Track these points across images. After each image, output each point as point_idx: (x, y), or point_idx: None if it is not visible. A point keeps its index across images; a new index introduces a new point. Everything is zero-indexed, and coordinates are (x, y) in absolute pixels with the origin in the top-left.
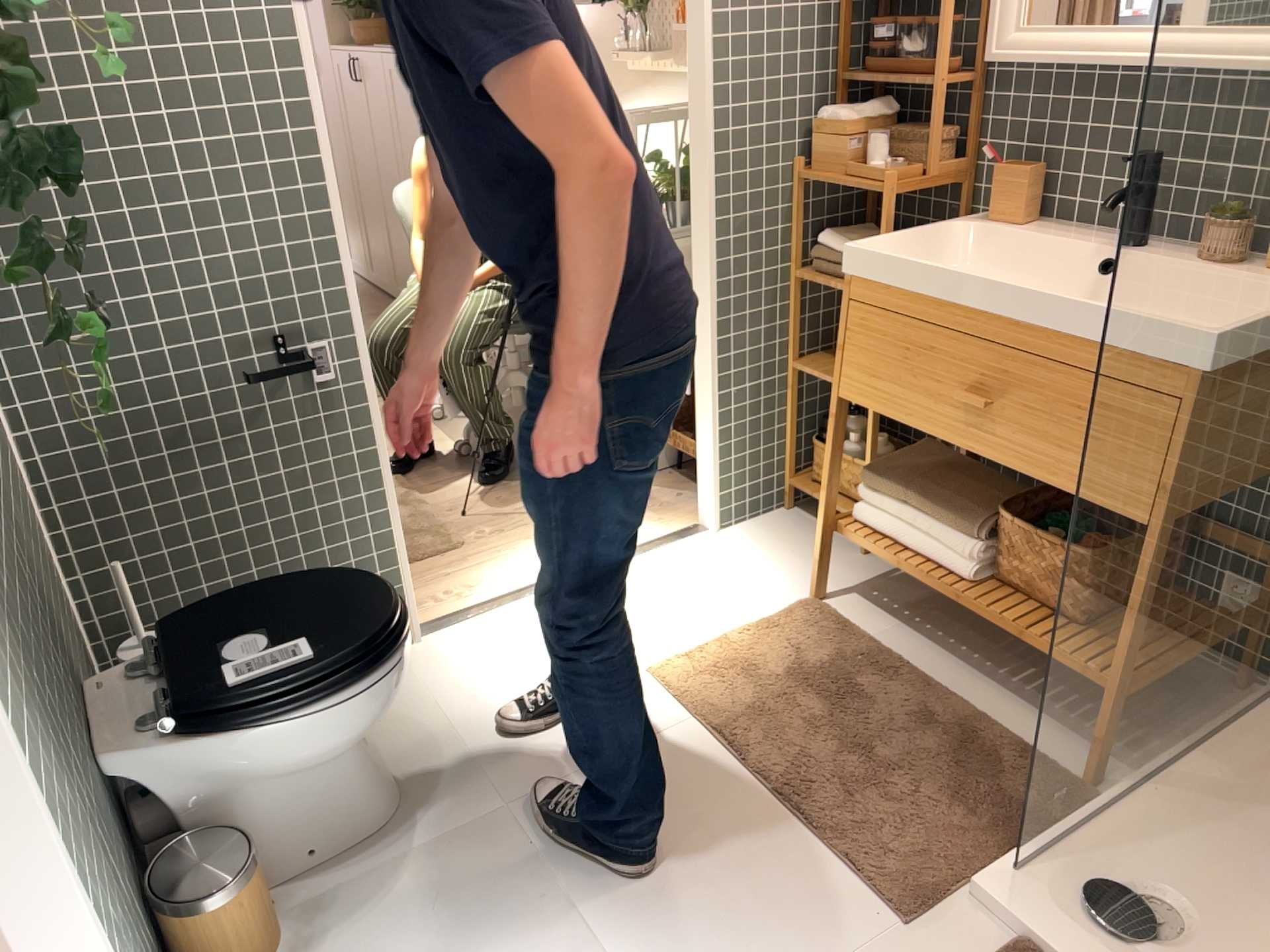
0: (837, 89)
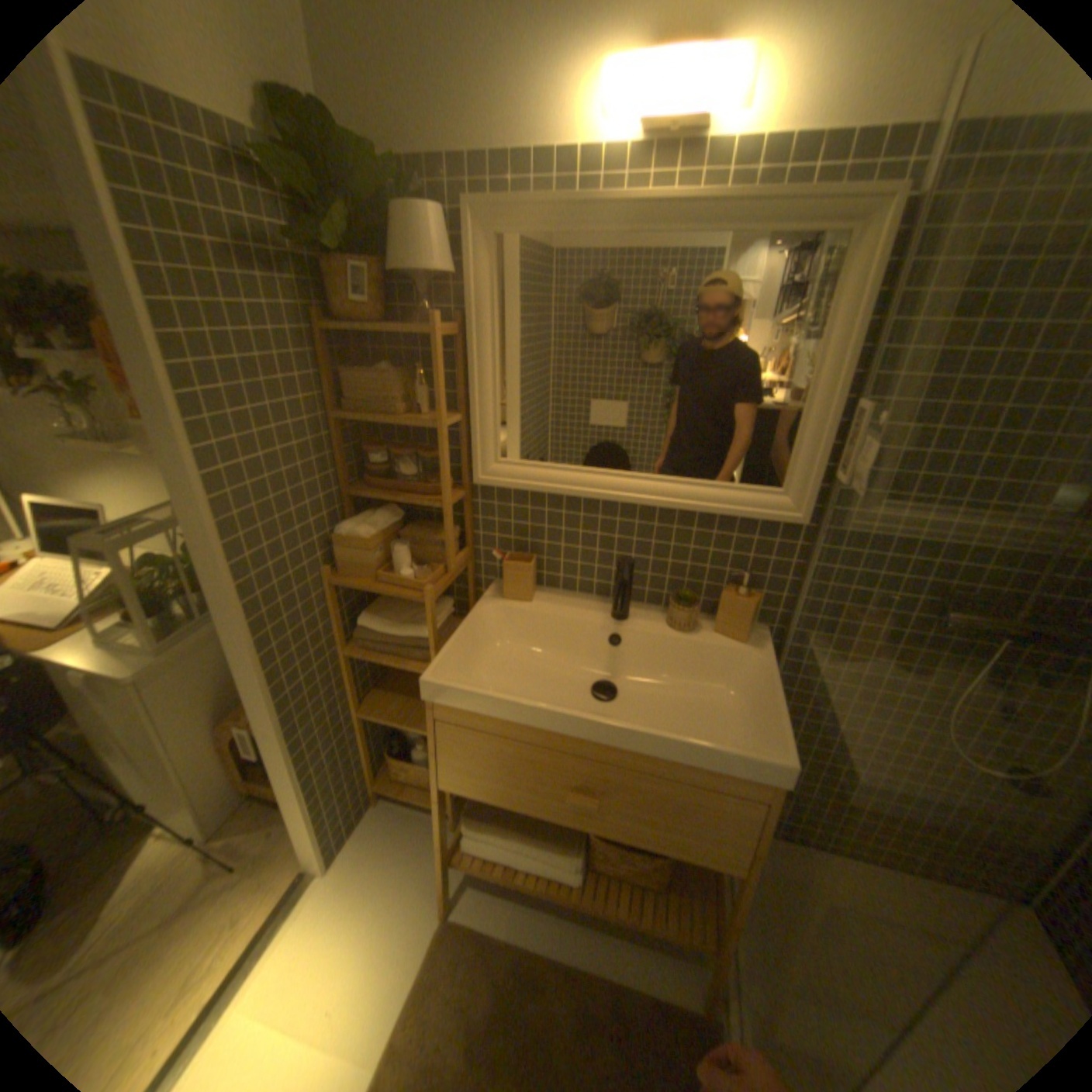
0: (344, 498)
